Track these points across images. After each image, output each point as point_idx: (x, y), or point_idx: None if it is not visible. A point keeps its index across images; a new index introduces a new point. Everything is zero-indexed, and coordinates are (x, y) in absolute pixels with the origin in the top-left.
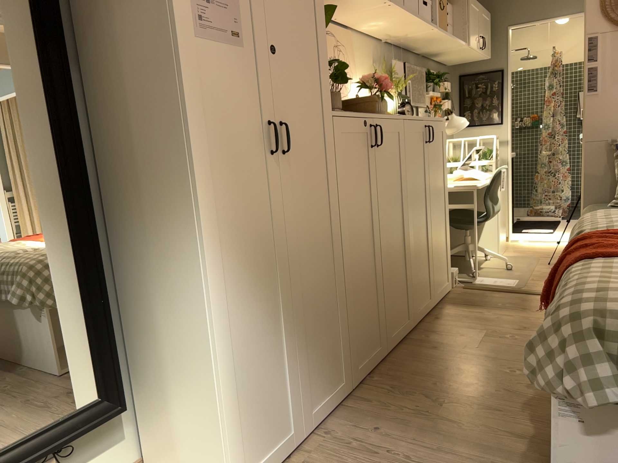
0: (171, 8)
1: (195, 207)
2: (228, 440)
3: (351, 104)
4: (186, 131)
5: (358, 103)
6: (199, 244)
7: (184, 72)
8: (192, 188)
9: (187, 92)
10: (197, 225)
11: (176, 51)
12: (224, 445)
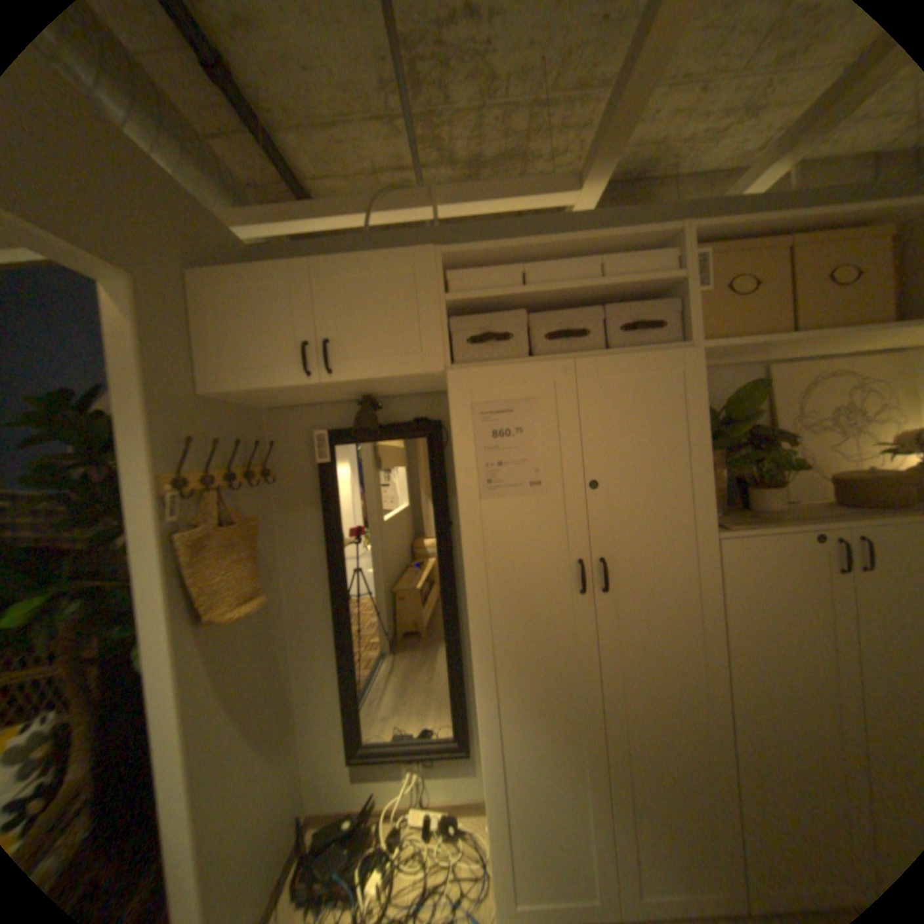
0: (458, 484)
1: (473, 643)
2: (499, 858)
3: (846, 487)
4: (467, 580)
5: (859, 488)
6: (476, 674)
7: (470, 532)
8: (471, 627)
9: (471, 548)
10: (474, 658)
11: (462, 517)
12: (493, 858)
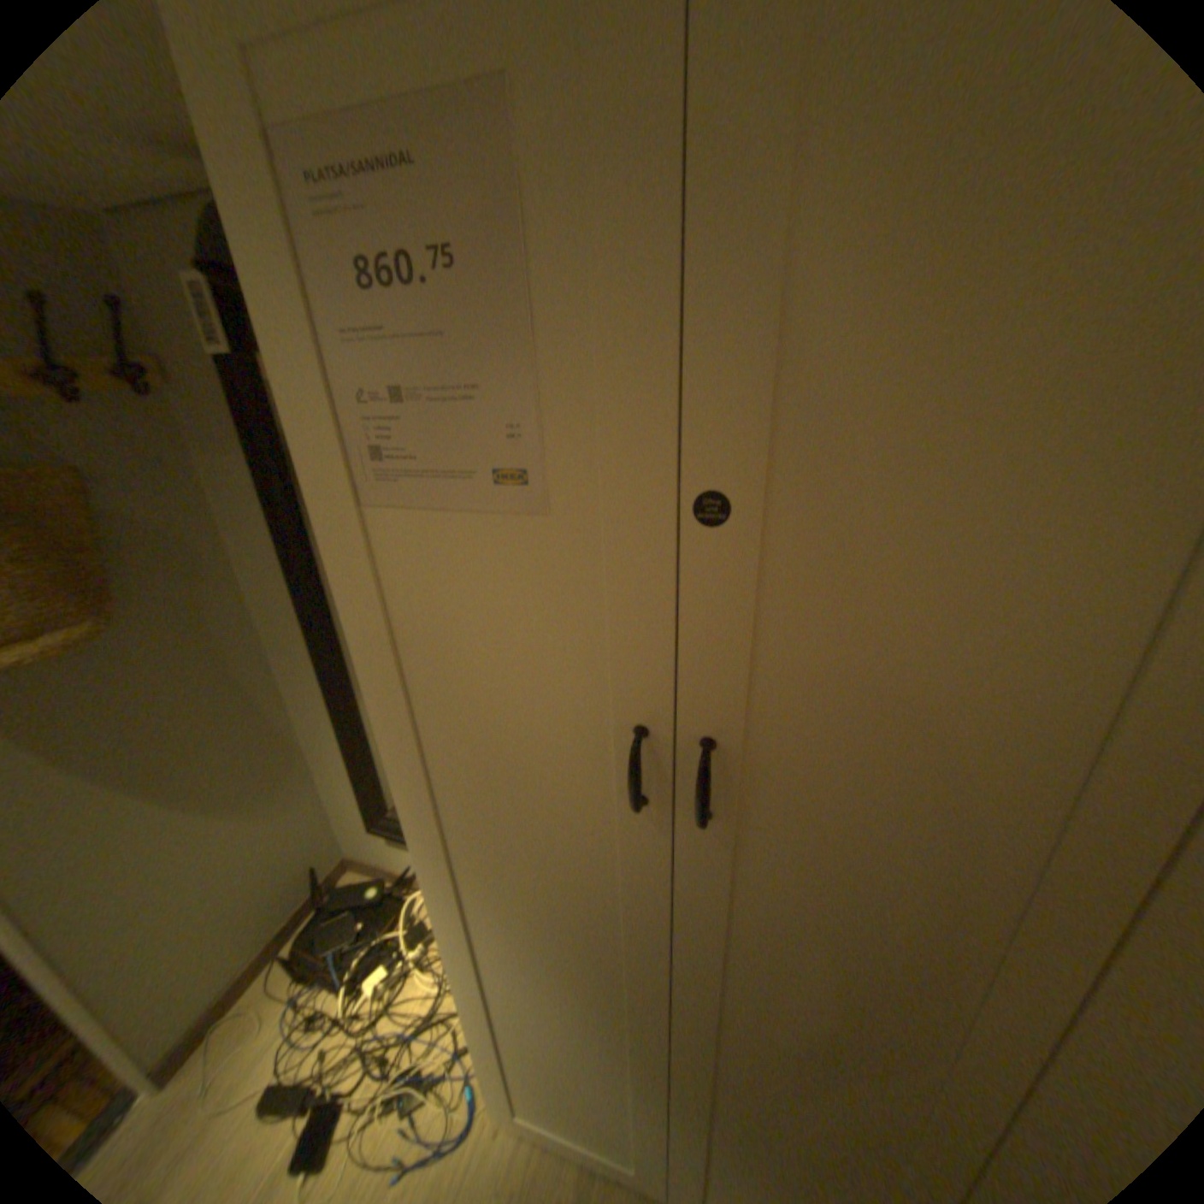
0: (293, 452)
1: (401, 814)
2: (486, 1072)
3: None
4: (367, 699)
5: None
6: (415, 863)
7: (351, 592)
8: (393, 788)
9: (362, 631)
10: (408, 839)
11: (322, 550)
12: (477, 1068)
